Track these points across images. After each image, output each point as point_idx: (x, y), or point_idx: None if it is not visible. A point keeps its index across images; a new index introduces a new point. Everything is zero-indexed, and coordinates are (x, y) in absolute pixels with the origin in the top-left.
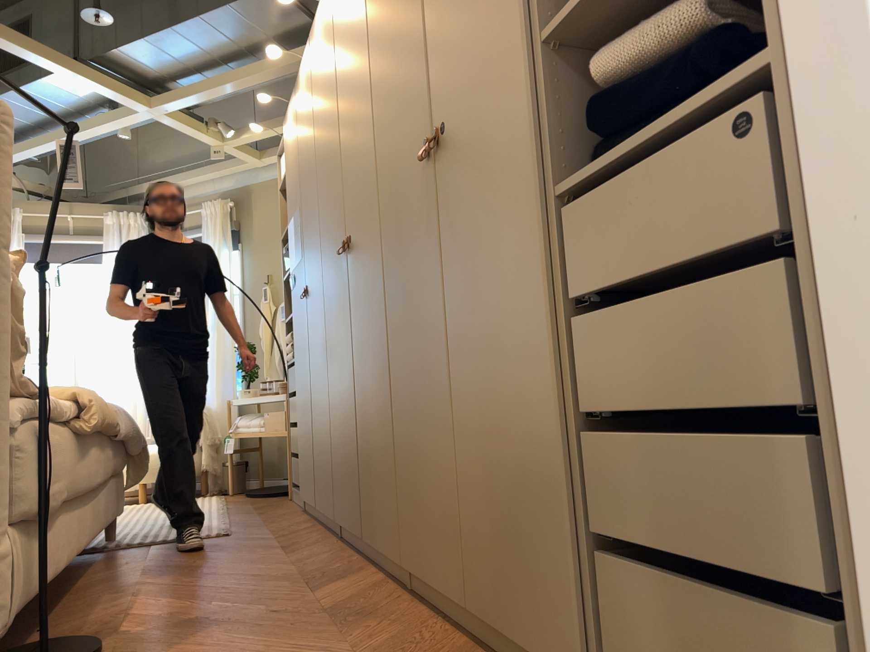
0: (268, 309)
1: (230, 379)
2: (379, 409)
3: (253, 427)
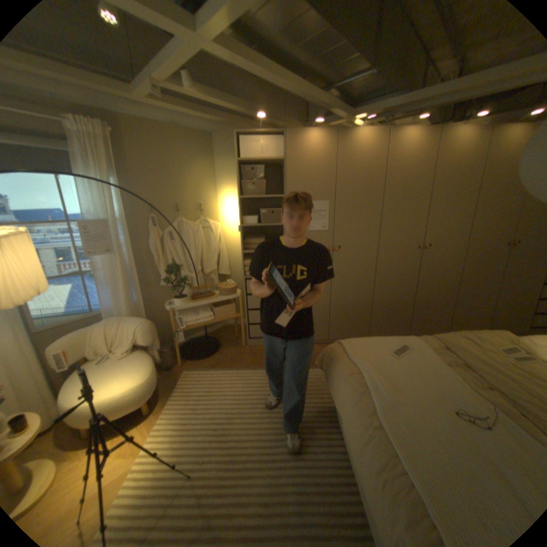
0: (154, 233)
1: (128, 294)
2: (441, 302)
3: (198, 322)
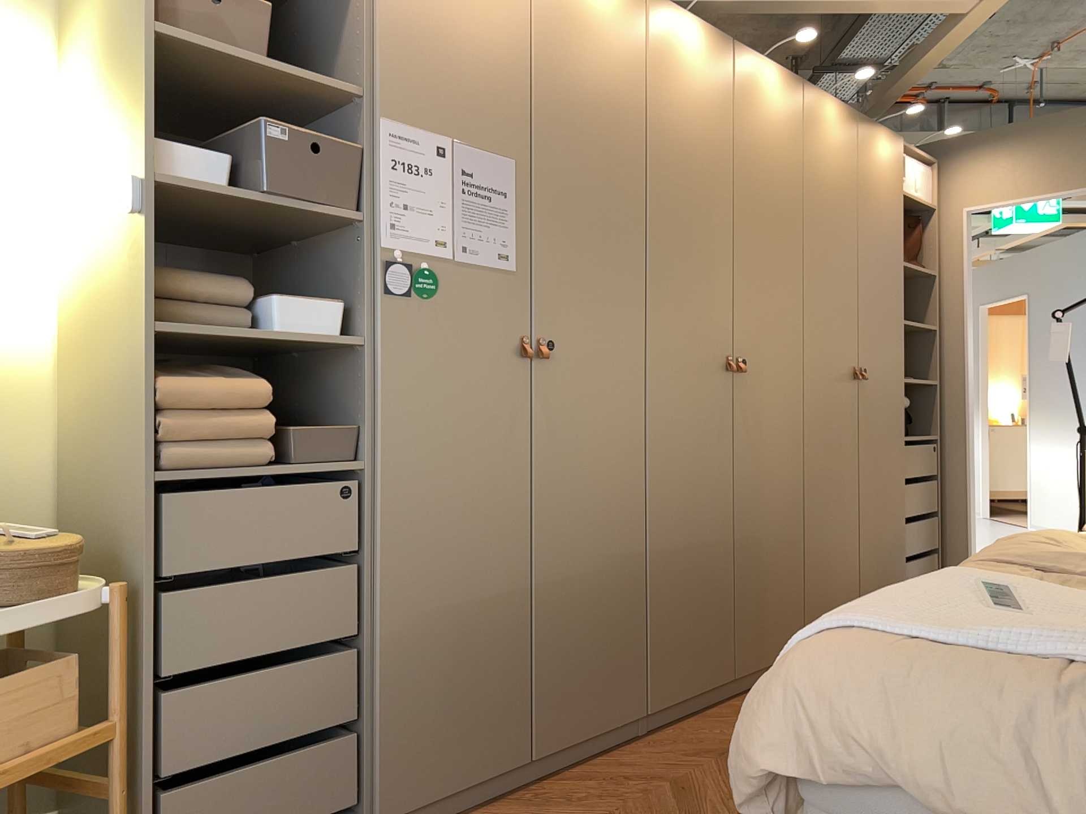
0: None
1: None
2: (782, 540)
3: None
